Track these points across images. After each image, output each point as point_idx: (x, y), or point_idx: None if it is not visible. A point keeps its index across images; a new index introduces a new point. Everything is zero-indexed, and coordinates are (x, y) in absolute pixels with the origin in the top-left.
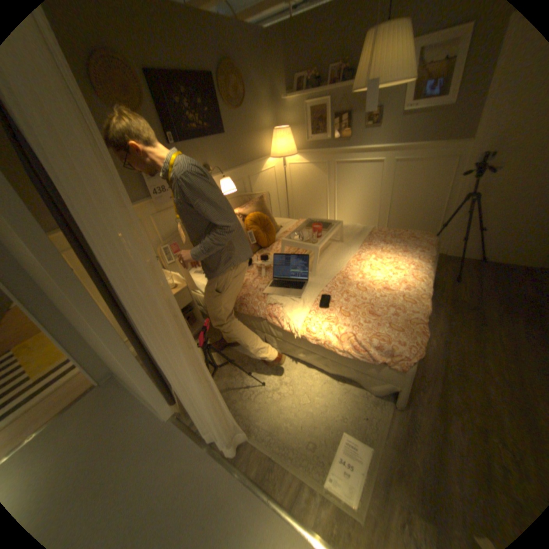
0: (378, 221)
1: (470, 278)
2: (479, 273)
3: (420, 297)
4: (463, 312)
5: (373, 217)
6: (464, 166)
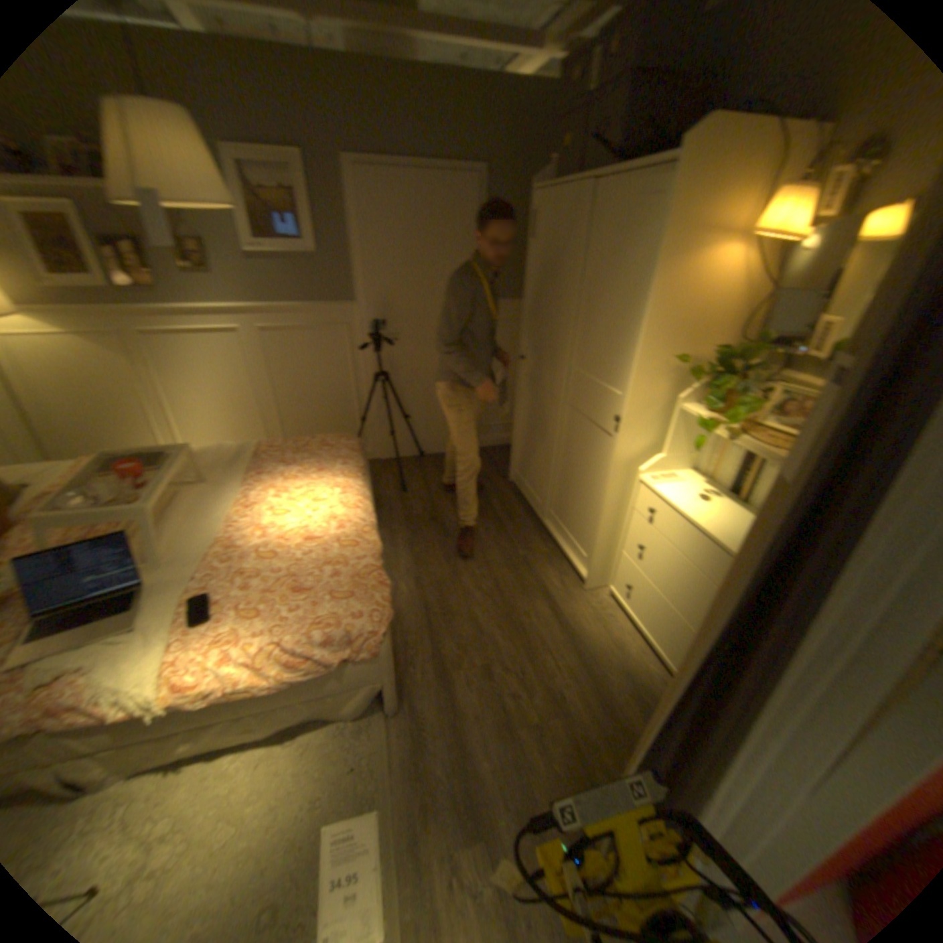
0: (268, 430)
1: (417, 482)
2: (423, 473)
3: (363, 532)
4: (423, 529)
5: (257, 424)
6: (360, 338)
